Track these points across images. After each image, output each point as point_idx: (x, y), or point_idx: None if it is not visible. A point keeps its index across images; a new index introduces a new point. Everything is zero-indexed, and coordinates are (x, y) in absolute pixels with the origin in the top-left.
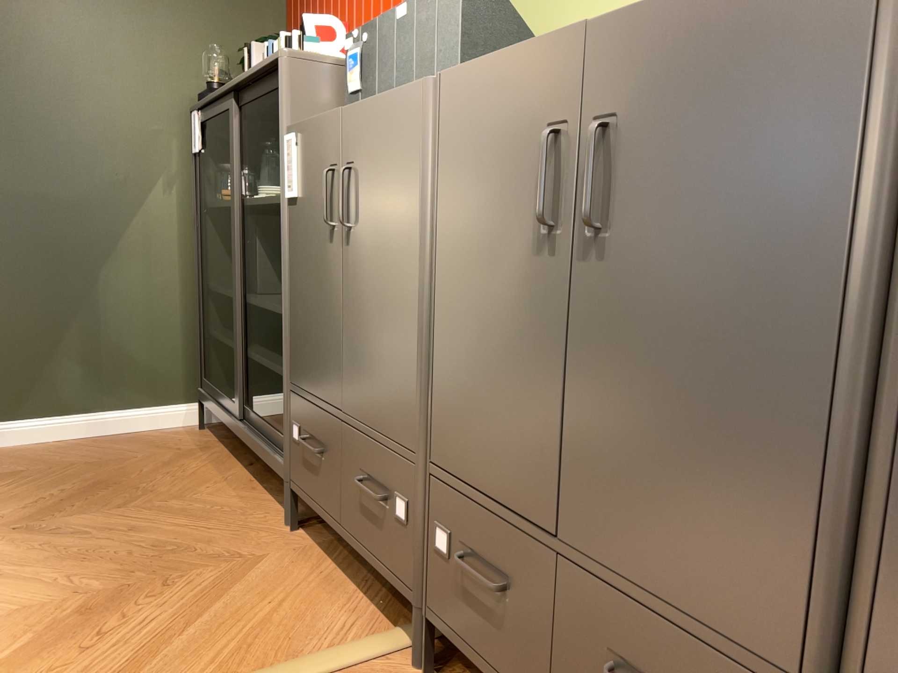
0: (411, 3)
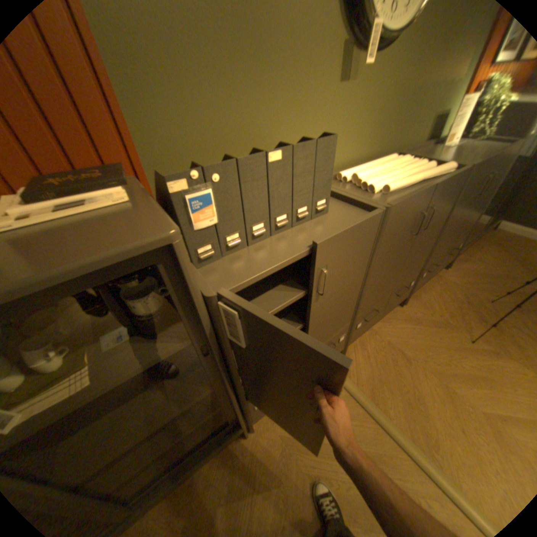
0: (287, 148)
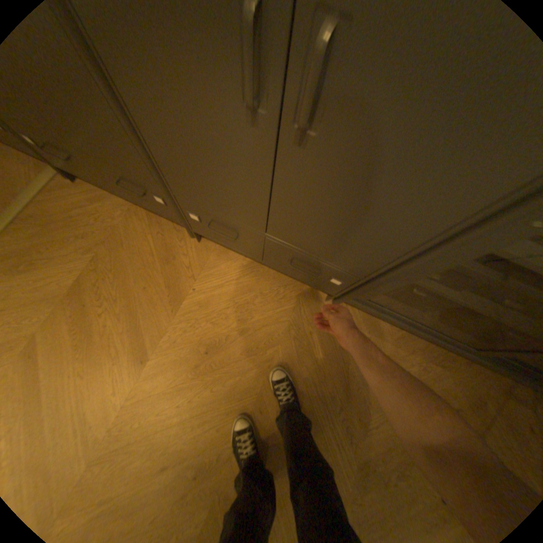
0: None
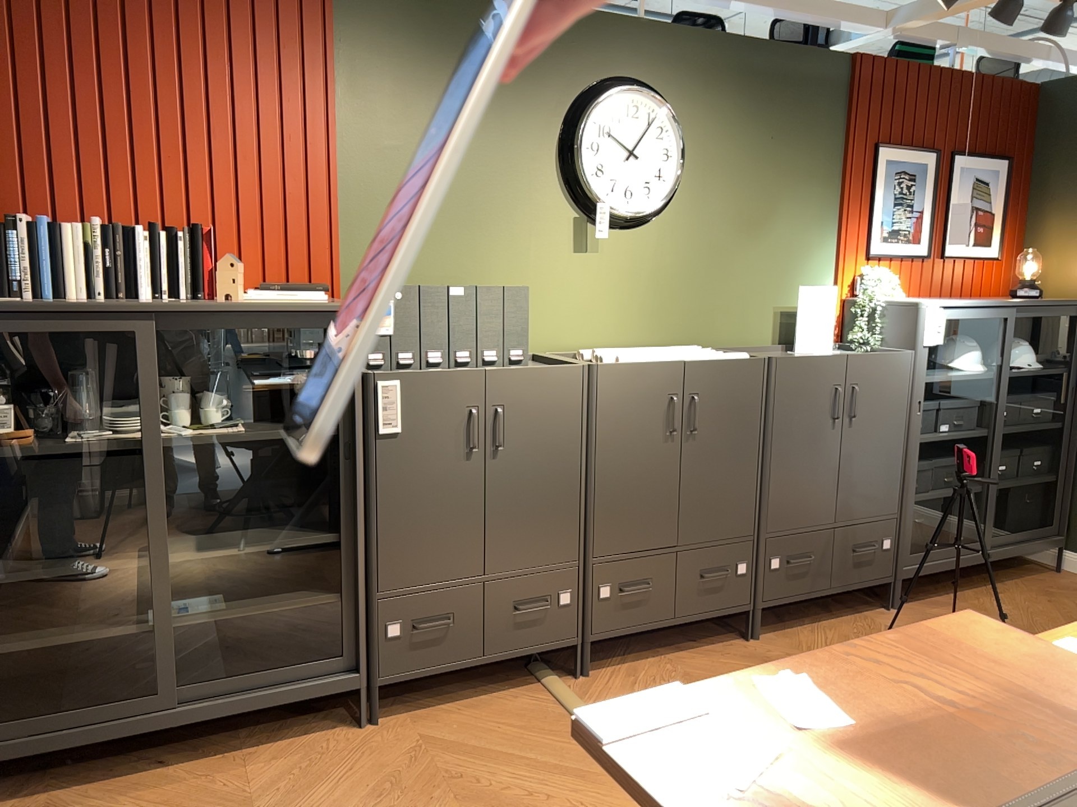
0: (470, 287)
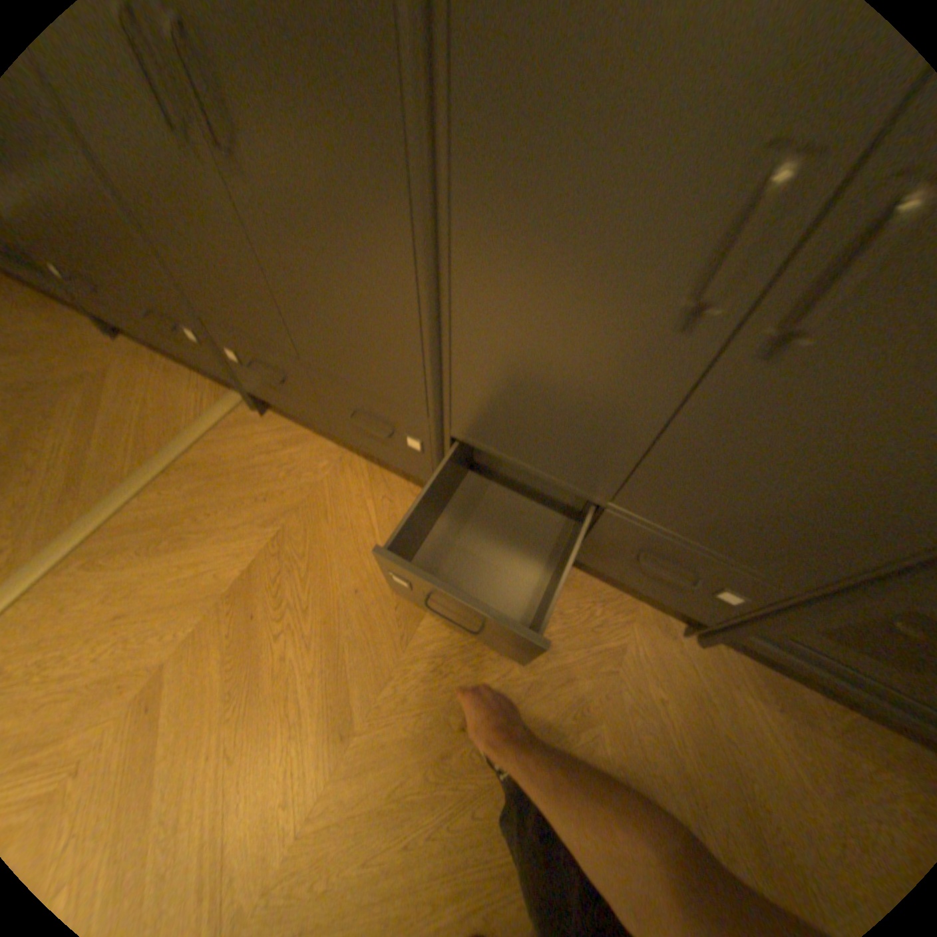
0: None
